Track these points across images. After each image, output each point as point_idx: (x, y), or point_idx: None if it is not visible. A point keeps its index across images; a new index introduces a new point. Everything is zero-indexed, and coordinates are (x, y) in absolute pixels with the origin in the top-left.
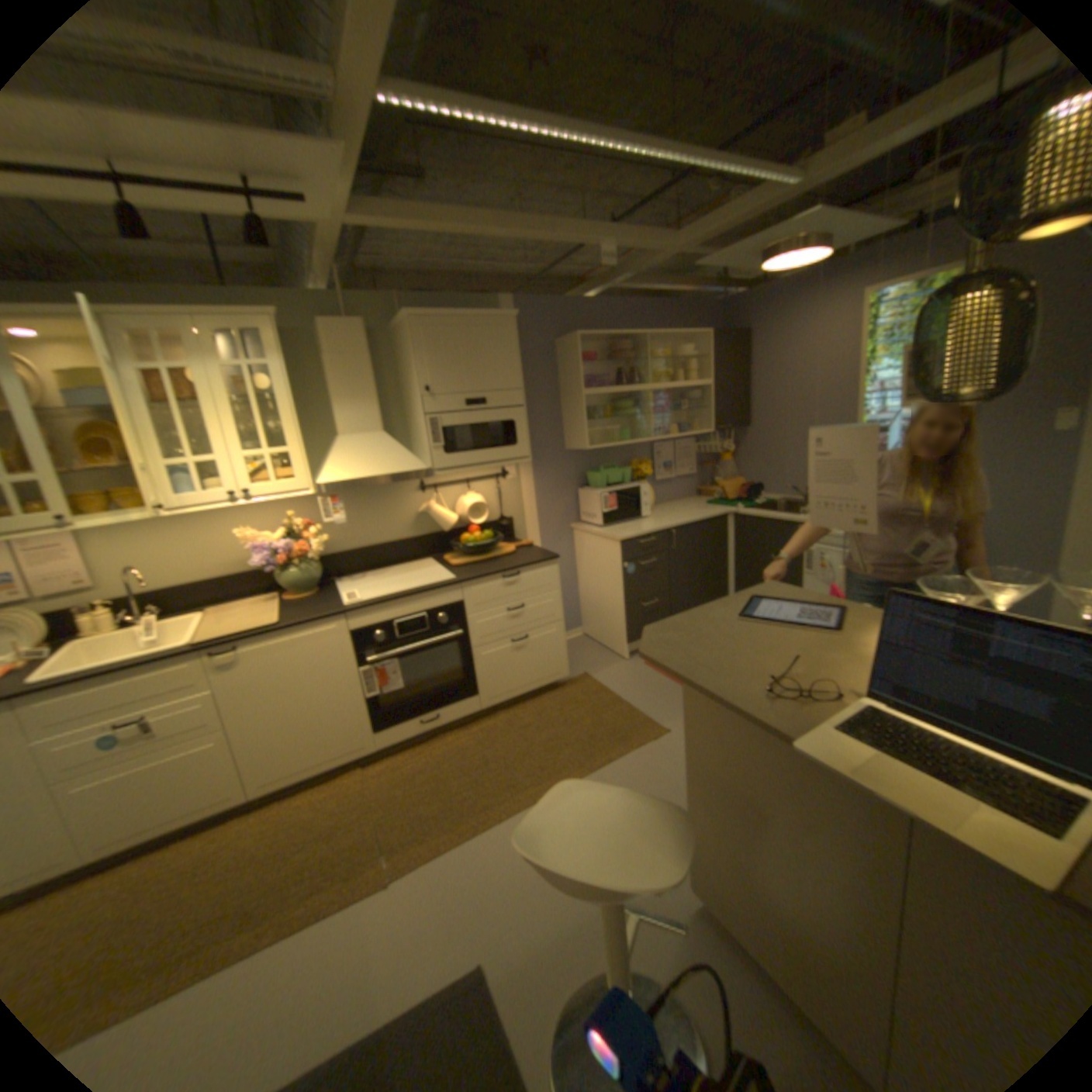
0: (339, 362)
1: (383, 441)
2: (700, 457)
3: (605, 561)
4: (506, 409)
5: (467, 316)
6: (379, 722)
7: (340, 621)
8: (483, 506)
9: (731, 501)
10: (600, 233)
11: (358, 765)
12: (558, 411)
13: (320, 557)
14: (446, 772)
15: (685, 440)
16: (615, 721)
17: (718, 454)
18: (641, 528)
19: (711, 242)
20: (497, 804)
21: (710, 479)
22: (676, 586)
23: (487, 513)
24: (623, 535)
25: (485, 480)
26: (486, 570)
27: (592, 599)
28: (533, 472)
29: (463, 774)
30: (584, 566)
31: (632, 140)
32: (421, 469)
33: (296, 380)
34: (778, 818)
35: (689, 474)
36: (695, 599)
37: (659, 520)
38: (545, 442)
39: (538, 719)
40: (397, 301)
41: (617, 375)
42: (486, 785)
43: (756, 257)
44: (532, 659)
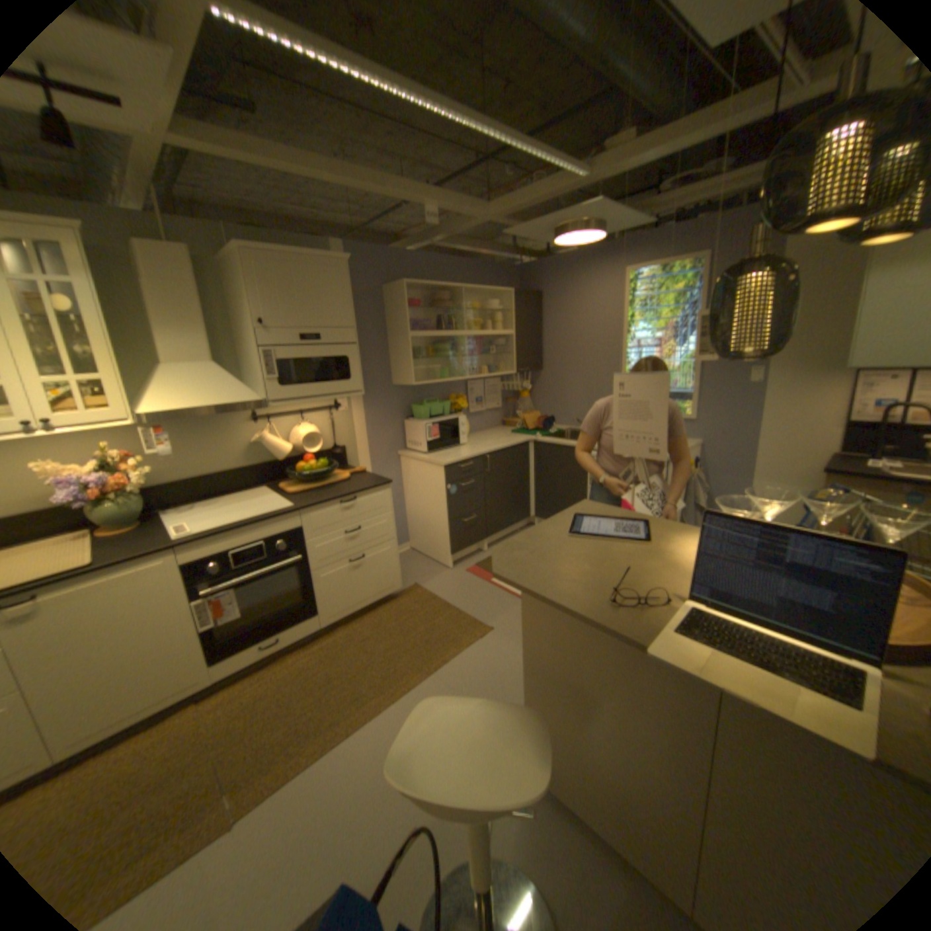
0: (158, 286)
1: (210, 370)
2: (503, 394)
3: (429, 484)
4: (338, 345)
5: (299, 253)
6: (211, 655)
7: (165, 556)
8: (316, 436)
9: (529, 431)
10: (424, 193)
11: (188, 702)
12: (385, 350)
13: (138, 489)
14: (286, 695)
15: (491, 379)
16: (445, 625)
17: (517, 392)
18: (459, 454)
19: (515, 215)
20: (341, 720)
21: (511, 413)
22: (489, 503)
23: (320, 441)
24: (445, 460)
25: (317, 411)
26: (321, 496)
27: (417, 518)
28: (363, 404)
29: (304, 695)
30: (410, 488)
31: (461, 112)
32: (253, 399)
33: (105, 301)
34: (605, 703)
35: (495, 408)
36: (503, 513)
37: (473, 447)
38: (373, 377)
39: (375, 631)
40: (223, 231)
41: (436, 321)
42: (328, 703)
43: (549, 232)
44: (367, 576)
